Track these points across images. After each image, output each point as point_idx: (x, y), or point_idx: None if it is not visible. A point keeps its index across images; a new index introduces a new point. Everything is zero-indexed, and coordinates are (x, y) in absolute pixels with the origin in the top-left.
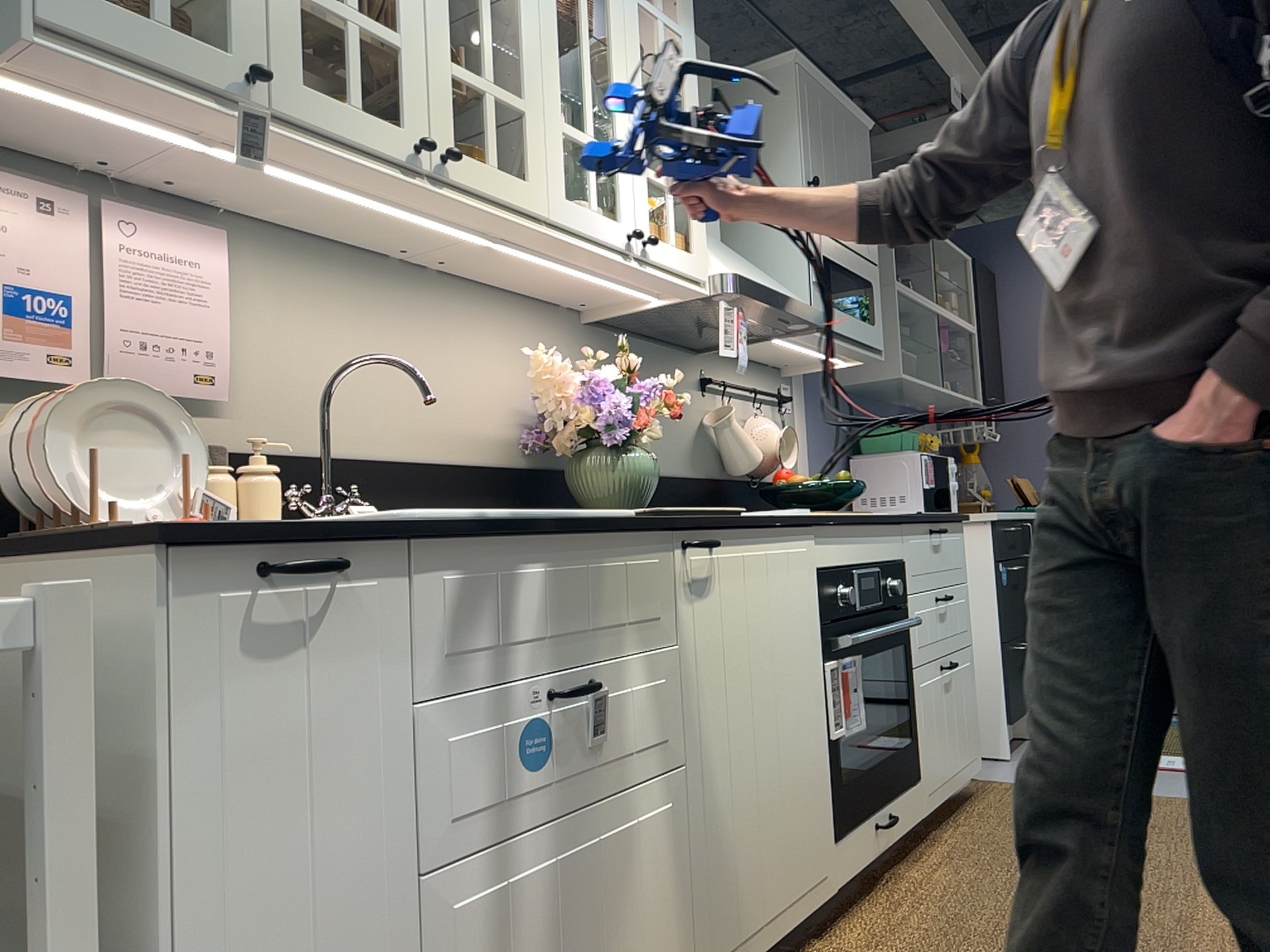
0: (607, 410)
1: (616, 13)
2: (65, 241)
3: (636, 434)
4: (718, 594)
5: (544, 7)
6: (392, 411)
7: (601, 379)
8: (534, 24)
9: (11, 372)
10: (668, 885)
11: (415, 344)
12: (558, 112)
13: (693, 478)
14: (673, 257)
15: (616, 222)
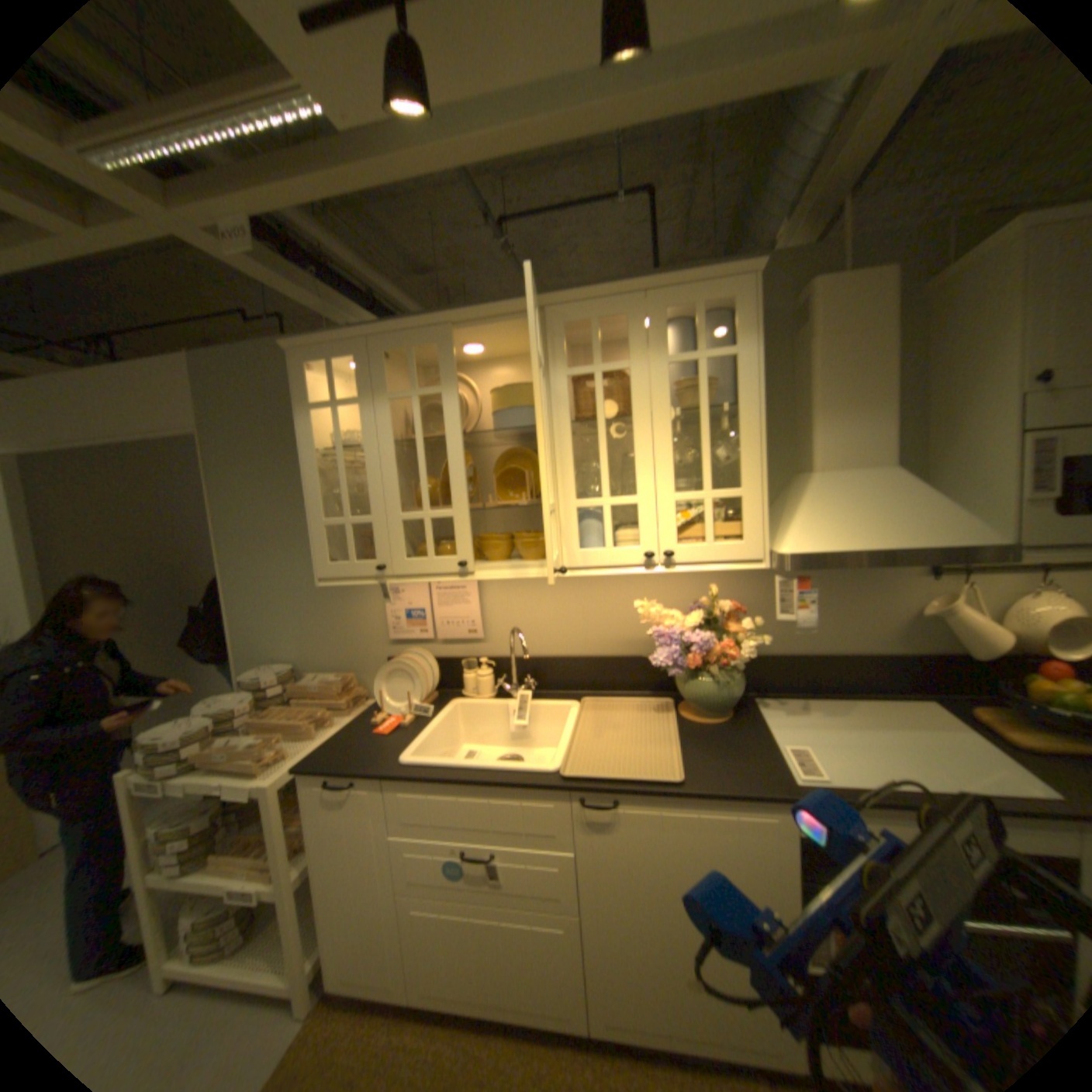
0: (665, 657)
1: (637, 391)
2: (421, 591)
3: (709, 666)
4: (623, 836)
5: (557, 434)
6: (572, 633)
7: (672, 631)
8: (548, 451)
9: (412, 638)
10: (560, 971)
11: (586, 597)
12: (571, 498)
13: (896, 657)
14: (706, 555)
15: (634, 550)
